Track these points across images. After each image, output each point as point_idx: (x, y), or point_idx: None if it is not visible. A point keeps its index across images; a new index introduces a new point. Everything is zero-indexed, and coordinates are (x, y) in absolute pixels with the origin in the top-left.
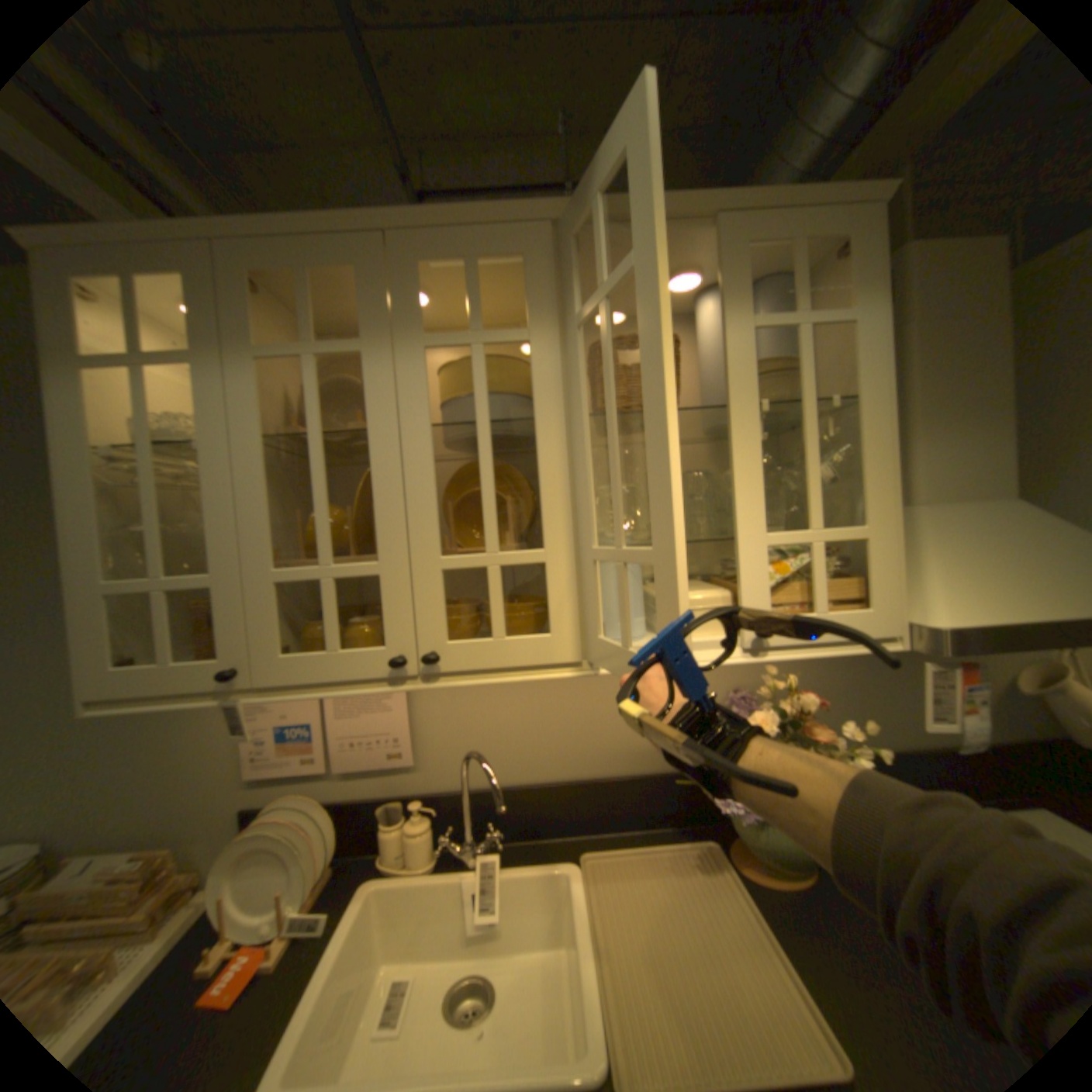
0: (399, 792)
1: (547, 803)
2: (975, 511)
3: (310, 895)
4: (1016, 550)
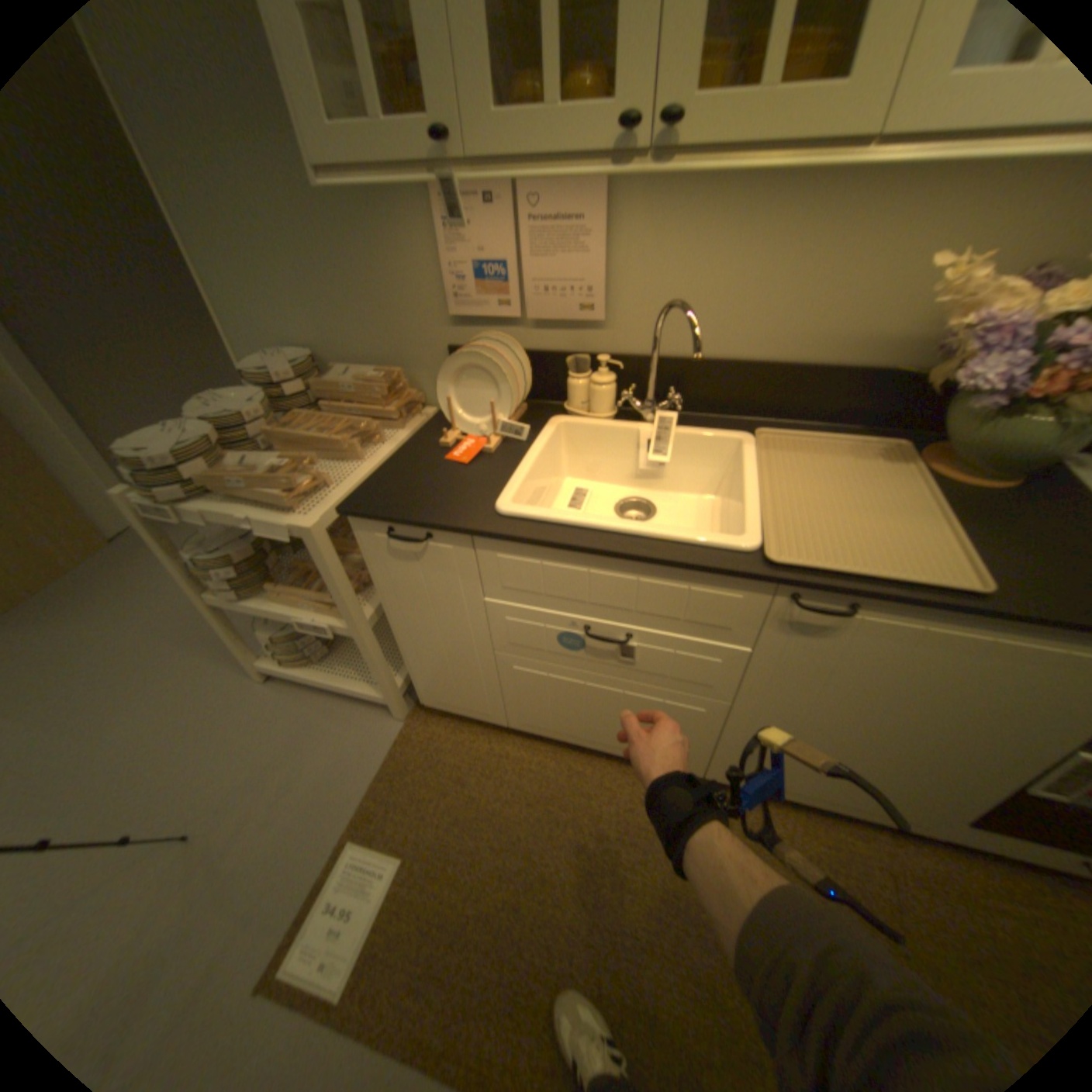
0: (587, 348)
1: (733, 380)
2: None
3: (515, 412)
4: None
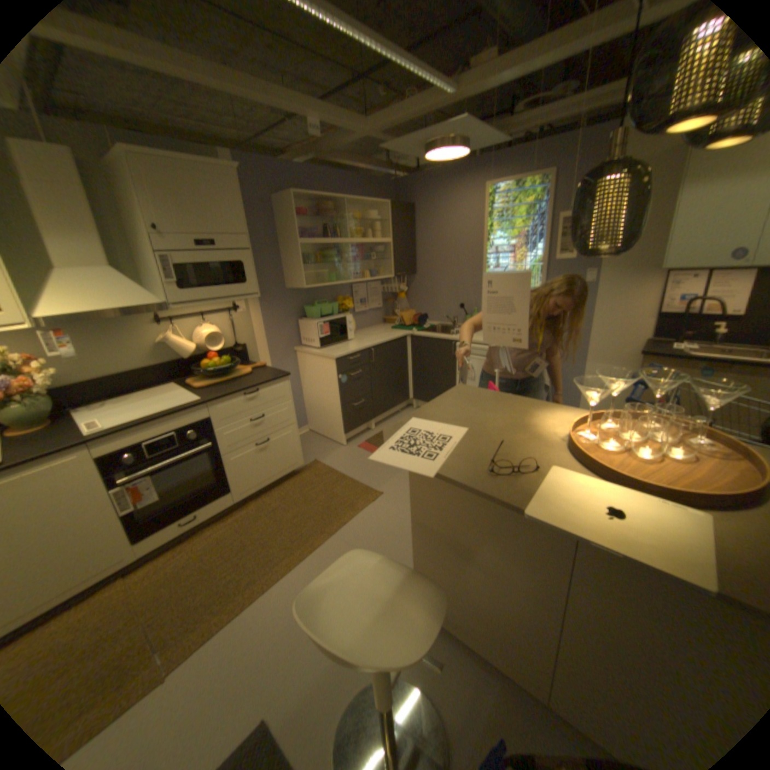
0: None
1: None
2: (82, 271)
3: None
4: (91, 286)
